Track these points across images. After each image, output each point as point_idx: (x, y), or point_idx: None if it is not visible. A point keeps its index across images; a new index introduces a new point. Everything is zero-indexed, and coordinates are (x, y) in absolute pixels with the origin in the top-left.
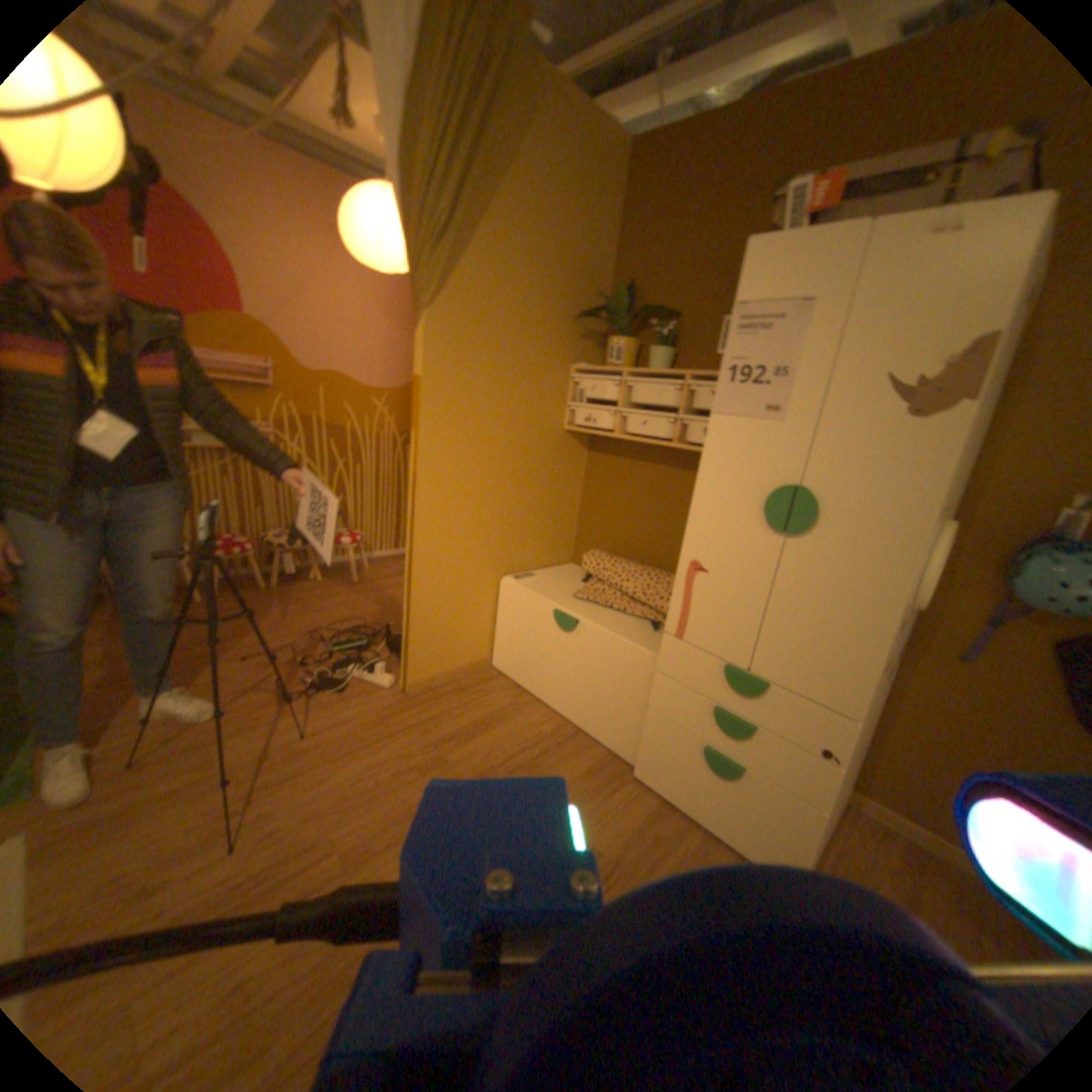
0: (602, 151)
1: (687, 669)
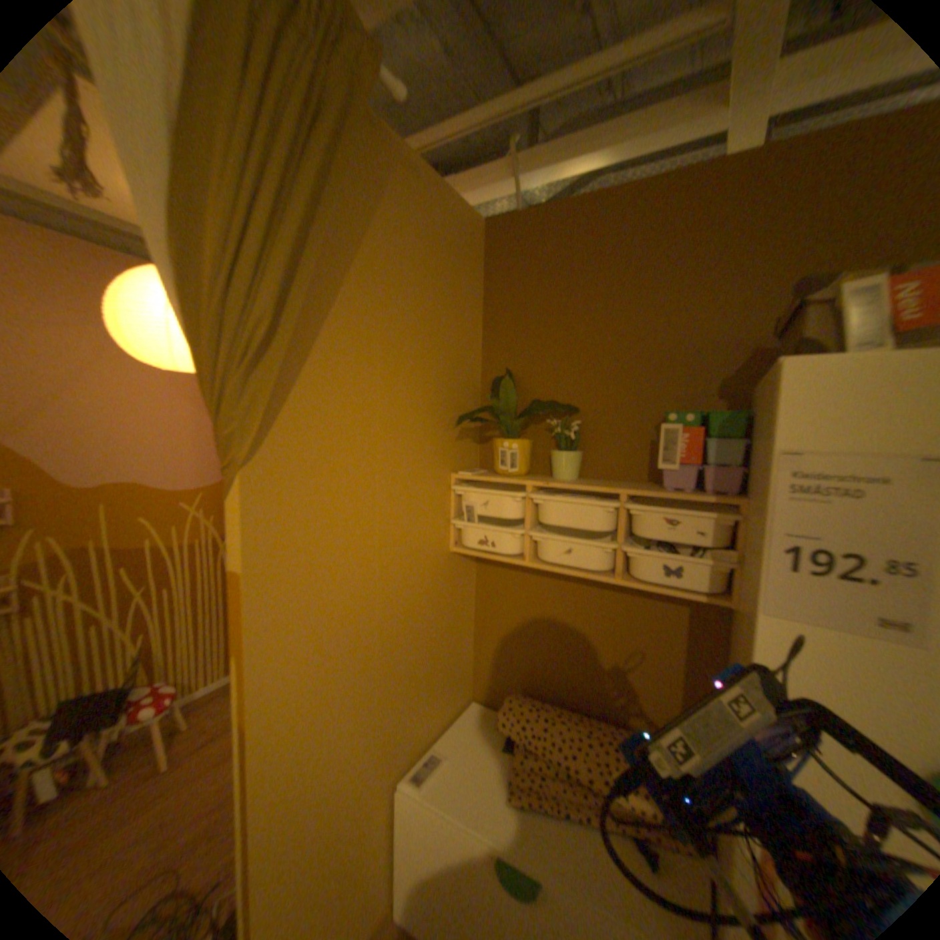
0: (461, 234)
1: None
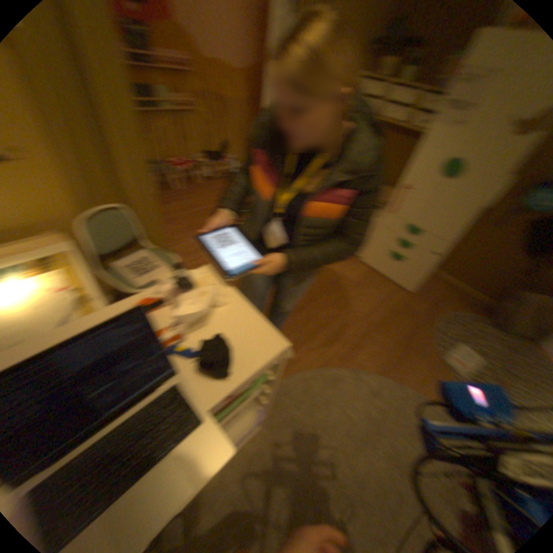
0: None
1: (394, 224)
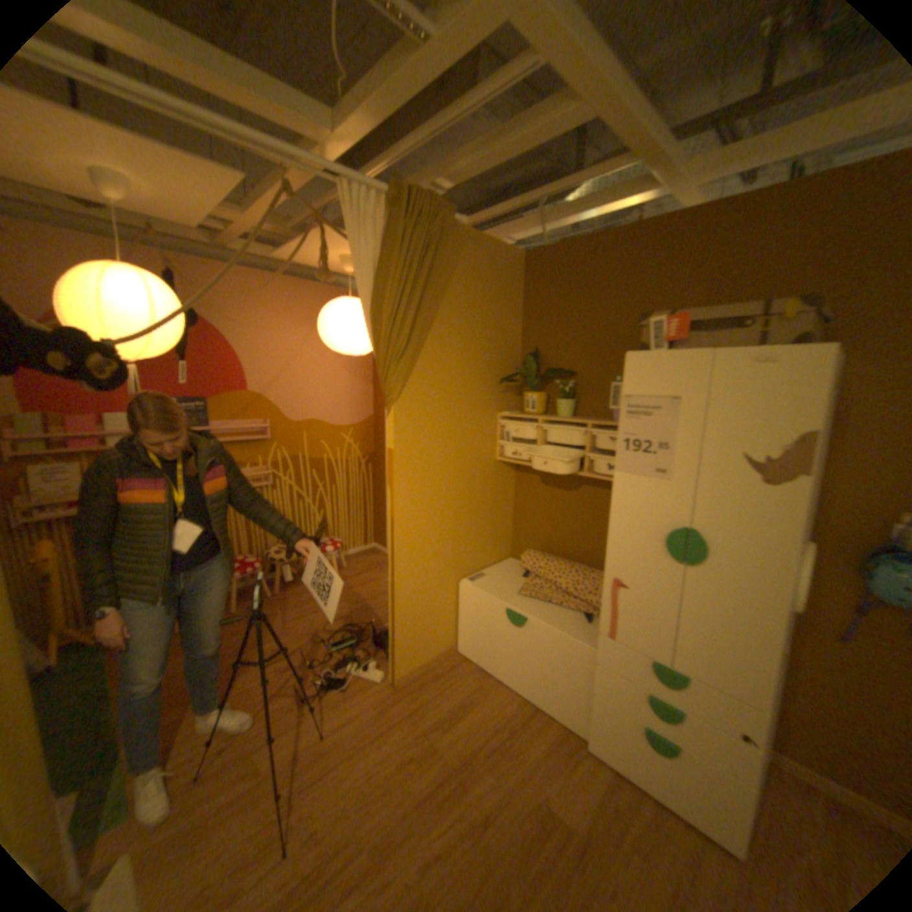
0: (505, 267)
1: (624, 663)
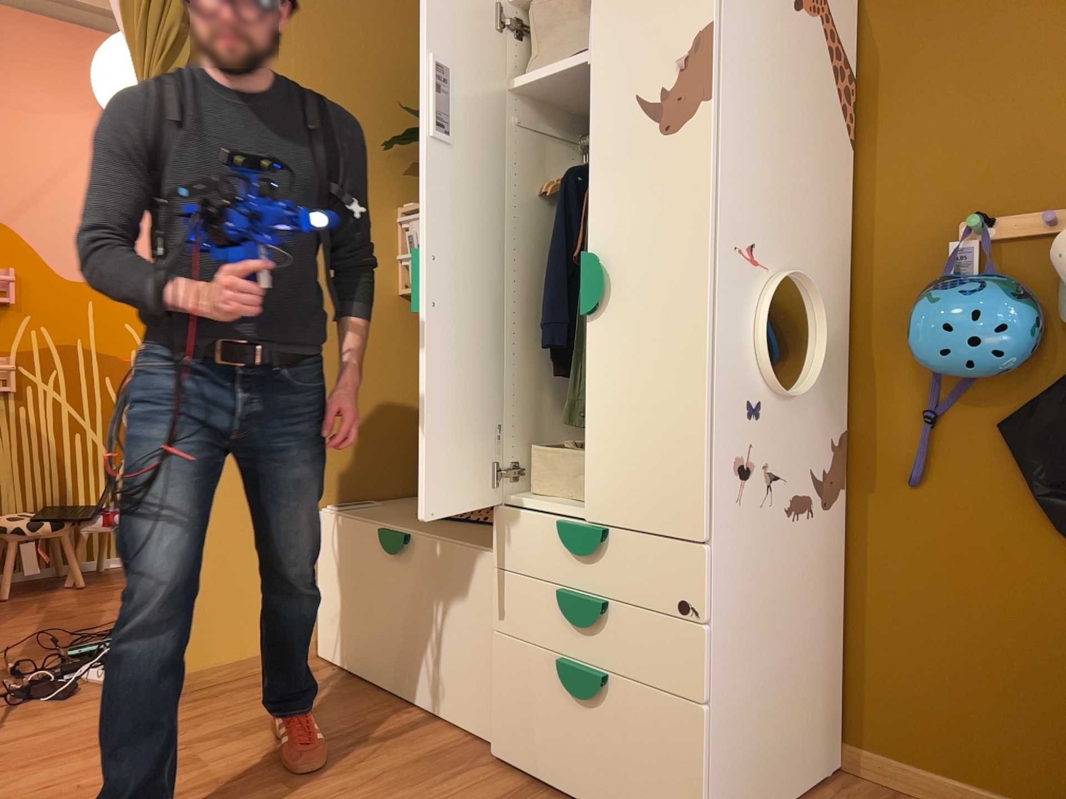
0: None
1: (525, 548)
